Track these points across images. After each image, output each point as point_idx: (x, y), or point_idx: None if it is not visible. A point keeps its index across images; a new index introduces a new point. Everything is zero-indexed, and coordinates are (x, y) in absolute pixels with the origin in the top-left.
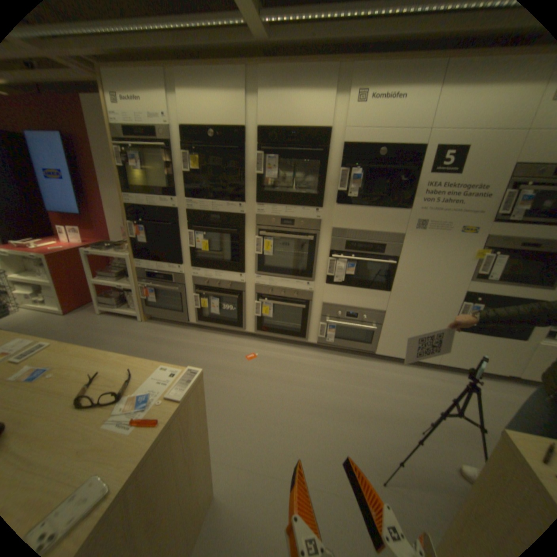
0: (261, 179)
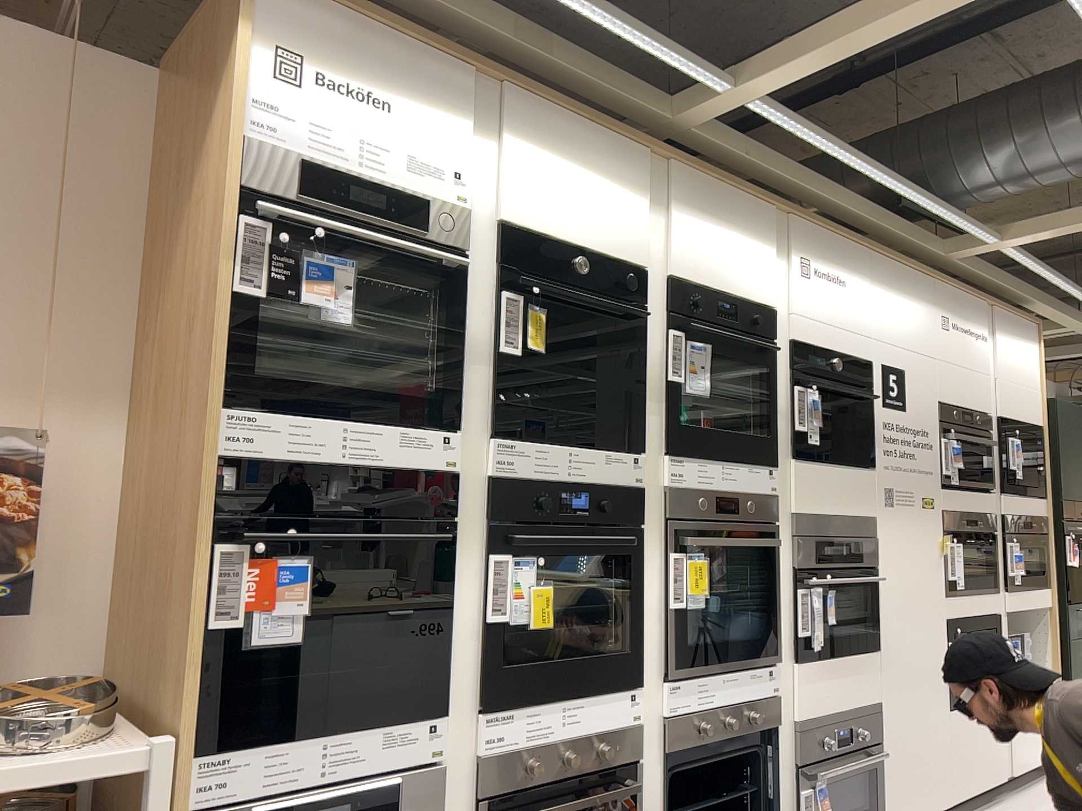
0: (672, 393)
